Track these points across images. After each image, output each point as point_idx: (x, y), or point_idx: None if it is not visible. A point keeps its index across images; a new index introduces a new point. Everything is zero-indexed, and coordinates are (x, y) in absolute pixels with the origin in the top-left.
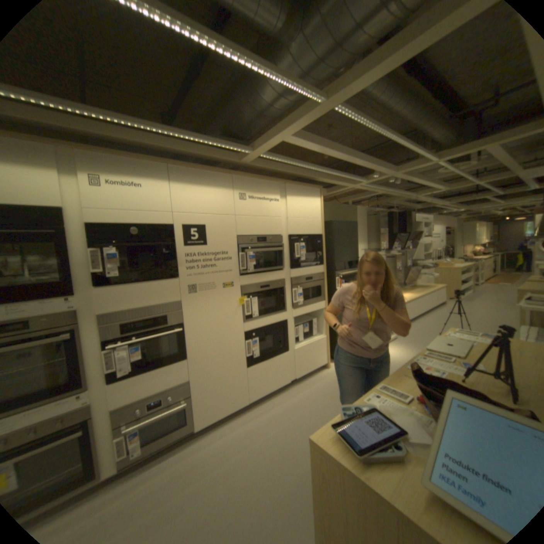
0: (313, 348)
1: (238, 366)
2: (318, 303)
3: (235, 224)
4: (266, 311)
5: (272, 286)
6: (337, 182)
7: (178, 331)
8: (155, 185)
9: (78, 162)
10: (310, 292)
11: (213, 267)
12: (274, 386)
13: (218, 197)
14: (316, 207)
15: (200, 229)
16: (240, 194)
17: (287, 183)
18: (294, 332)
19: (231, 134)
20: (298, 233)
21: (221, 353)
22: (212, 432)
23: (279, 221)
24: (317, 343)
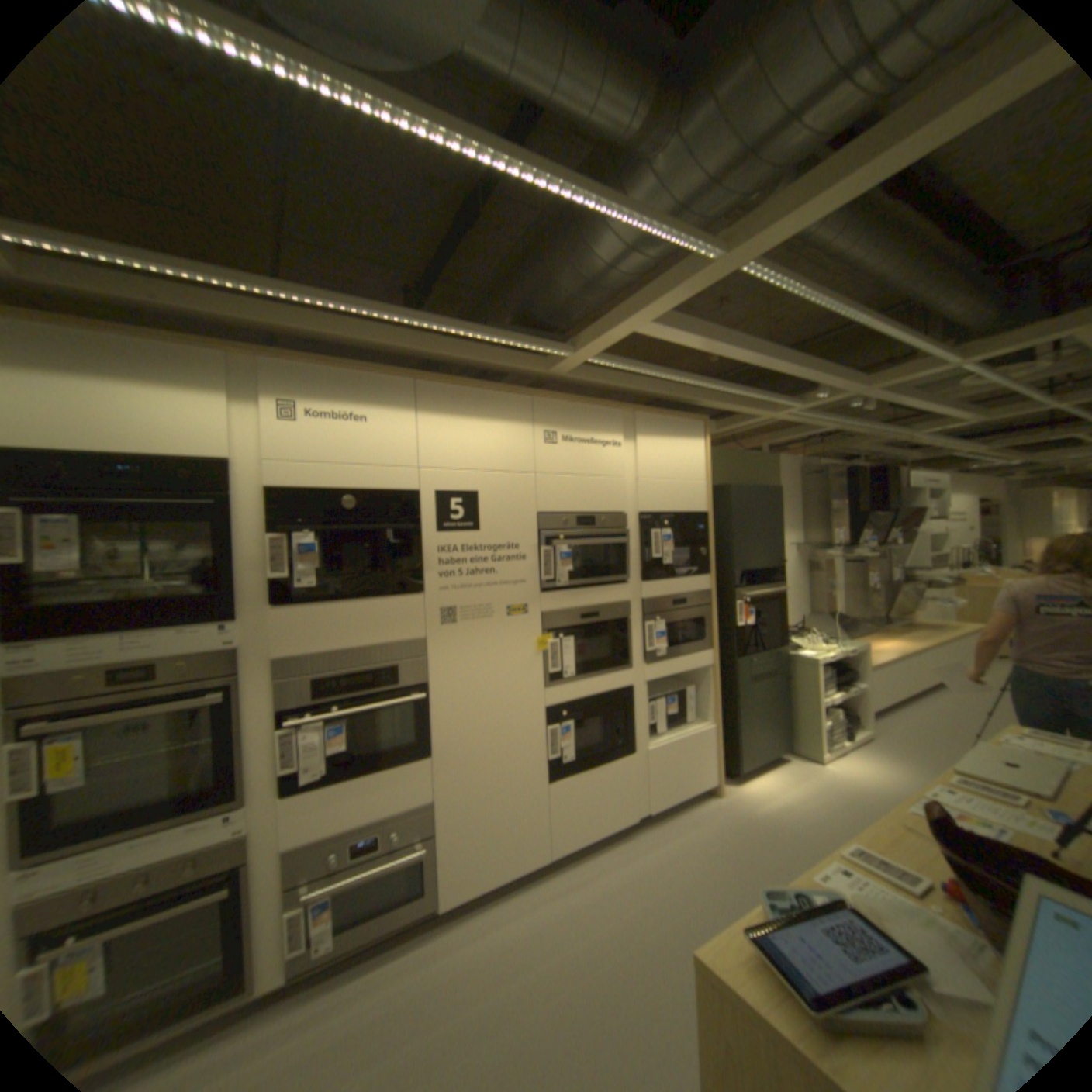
0: (687, 750)
1: (533, 778)
2: (700, 654)
3: (535, 491)
4: (592, 665)
5: (604, 615)
6: (741, 407)
7: (418, 699)
8: (392, 418)
9: (264, 379)
10: (683, 631)
11: (491, 572)
12: (605, 827)
13: (505, 439)
14: (696, 456)
15: (469, 500)
16: (547, 433)
17: (639, 410)
18: (648, 712)
19: (534, 321)
20: (660, 510)
21: (498, 748)
22: (475, 915)
23: (622, 484)
24: (697, 739)
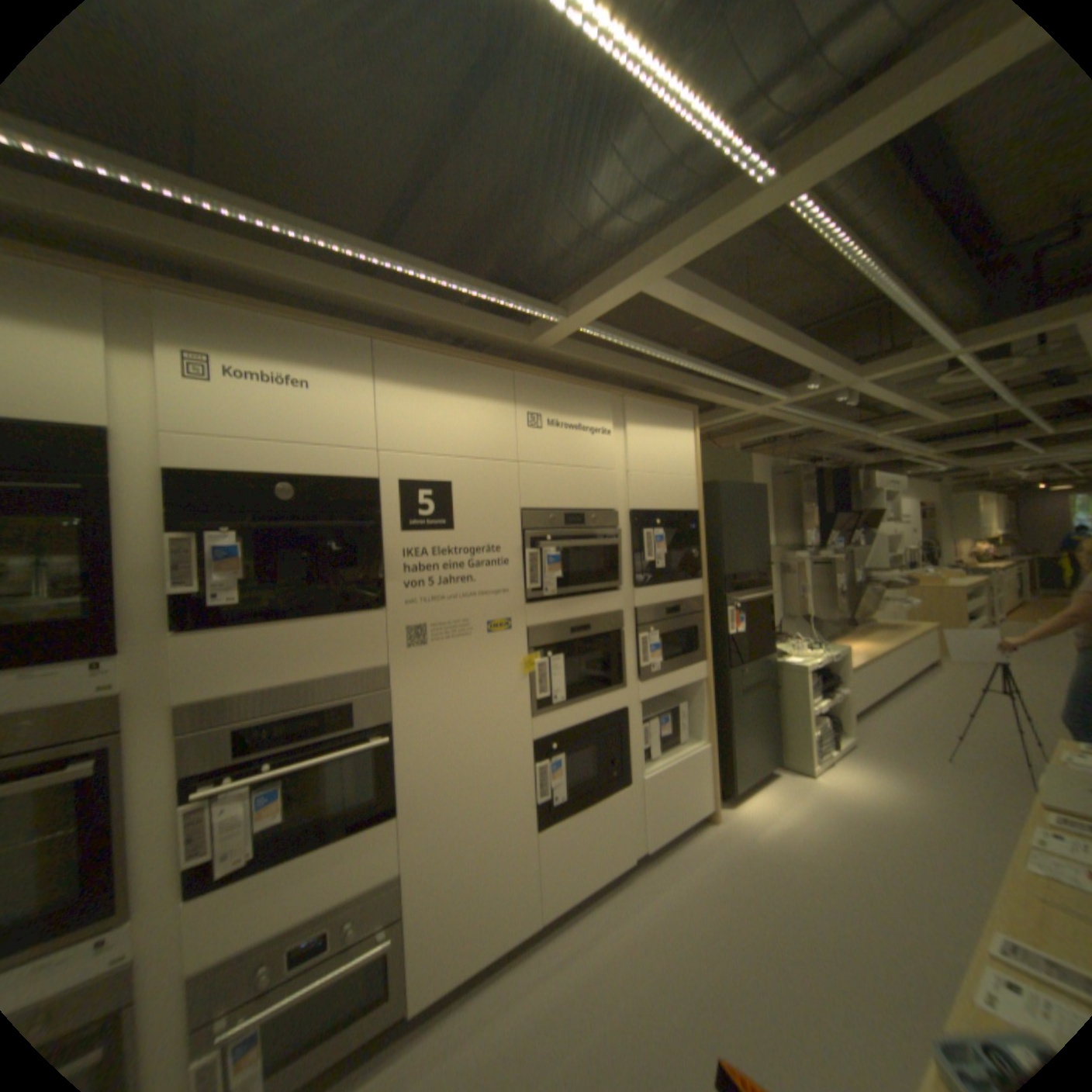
0: (683, 775)
1: (519, 828)
2: (694, 666)
3: (517, 482)
4: (584, 686)
5: (595, 627)
6: (727, 399)
7: (379, 743)
8: (342, 385)
9: (162, 320)
10: (676, 642)
11: (468, 580)
12: (600, 874)
13: (482, 419)
14: (686, 449)
15: (440, 491)
16: (530, 415)
17: (629, 395)
18: (643, 736)
19: (513, 284)
20: (651, 507)
21: (478, 796)
22: (453, 1008)
23: (612, 477)
24: (692, 761)
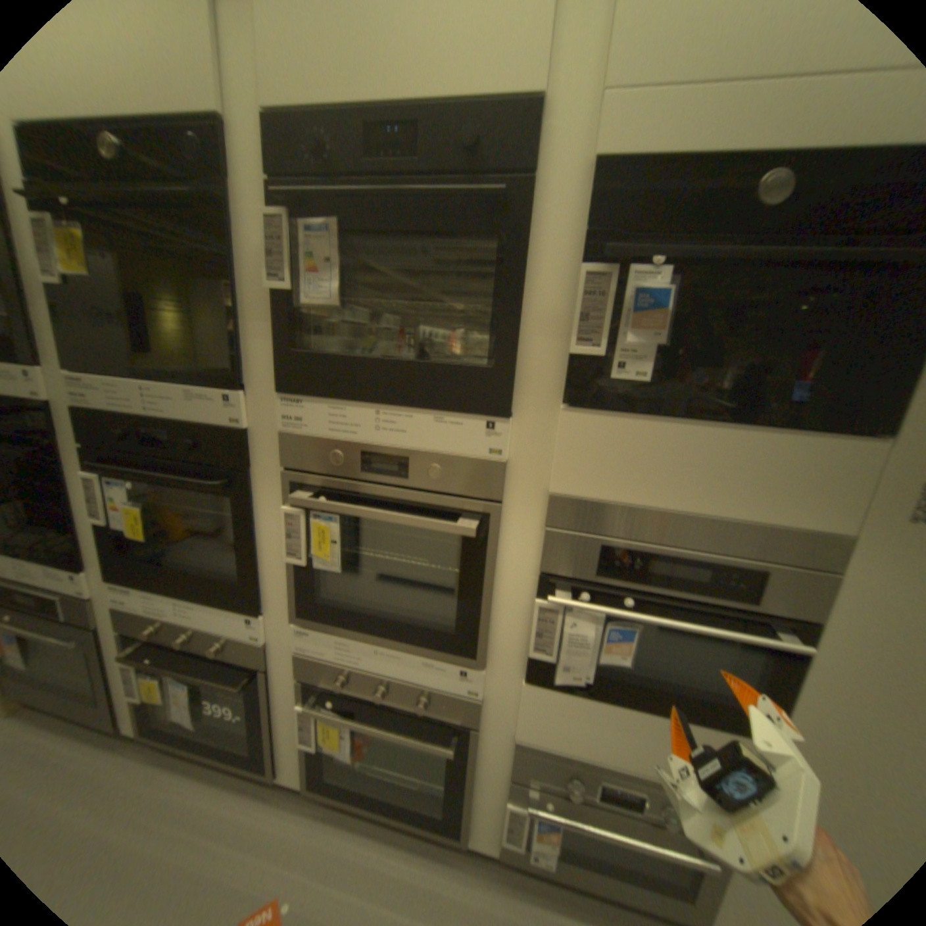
0: None
1: None
2: None
3: None
4: None
5: None
6: None
7: (800, 652)
8: None
9: None
10: None
11: None
12: None
13: None
14: None
15: None
16: None
17: None
18: None
19: None
20: None
21: None
22: None
23: None
24: None
